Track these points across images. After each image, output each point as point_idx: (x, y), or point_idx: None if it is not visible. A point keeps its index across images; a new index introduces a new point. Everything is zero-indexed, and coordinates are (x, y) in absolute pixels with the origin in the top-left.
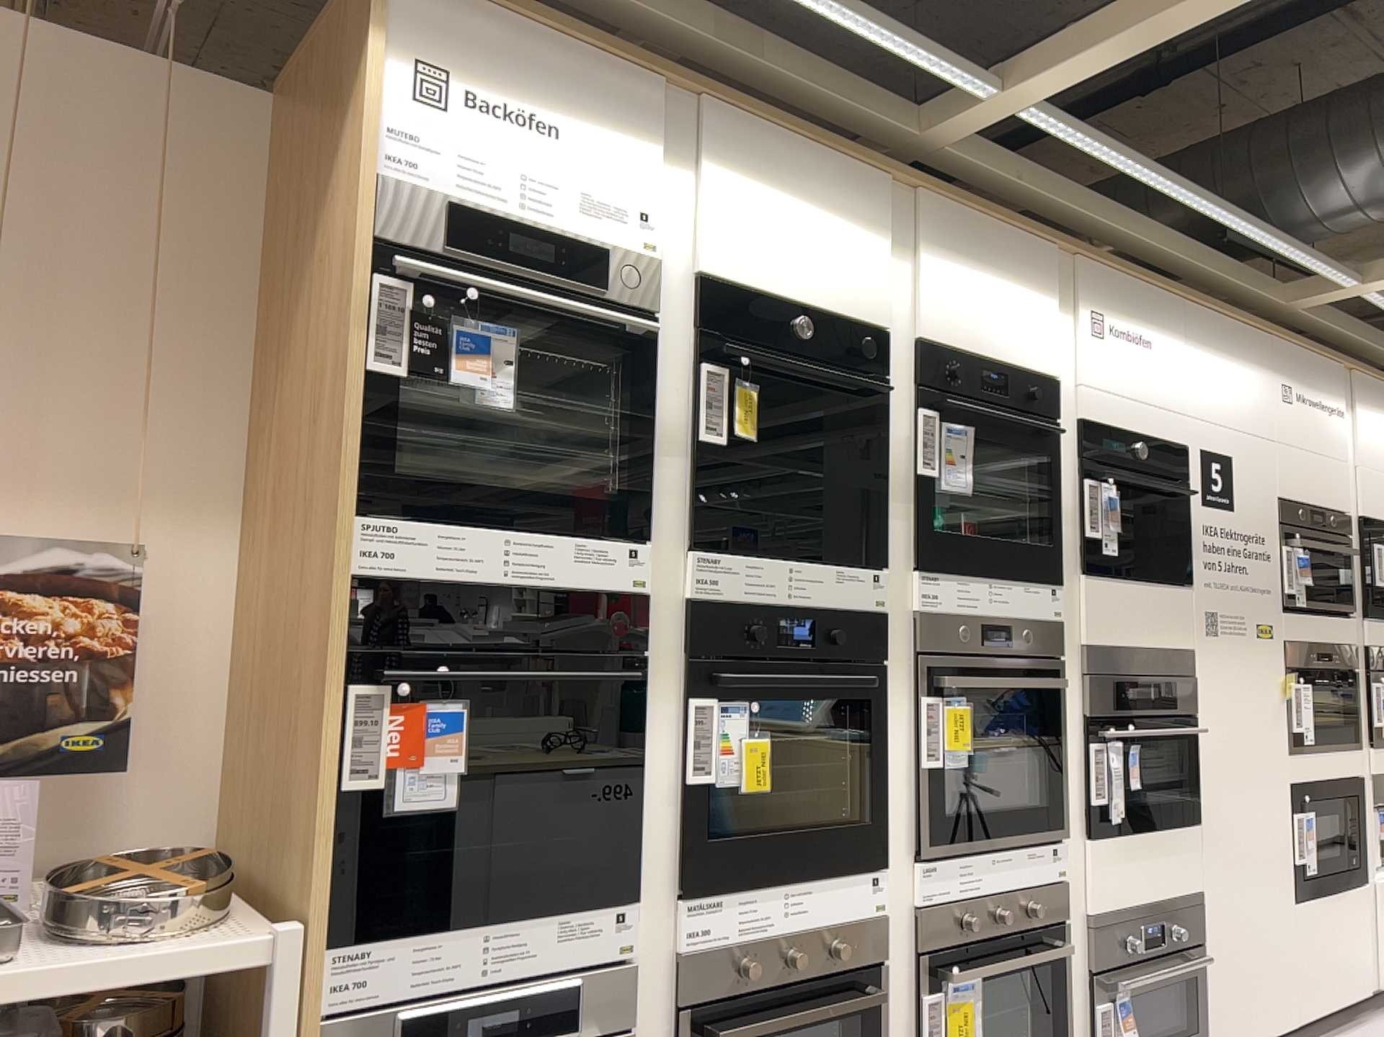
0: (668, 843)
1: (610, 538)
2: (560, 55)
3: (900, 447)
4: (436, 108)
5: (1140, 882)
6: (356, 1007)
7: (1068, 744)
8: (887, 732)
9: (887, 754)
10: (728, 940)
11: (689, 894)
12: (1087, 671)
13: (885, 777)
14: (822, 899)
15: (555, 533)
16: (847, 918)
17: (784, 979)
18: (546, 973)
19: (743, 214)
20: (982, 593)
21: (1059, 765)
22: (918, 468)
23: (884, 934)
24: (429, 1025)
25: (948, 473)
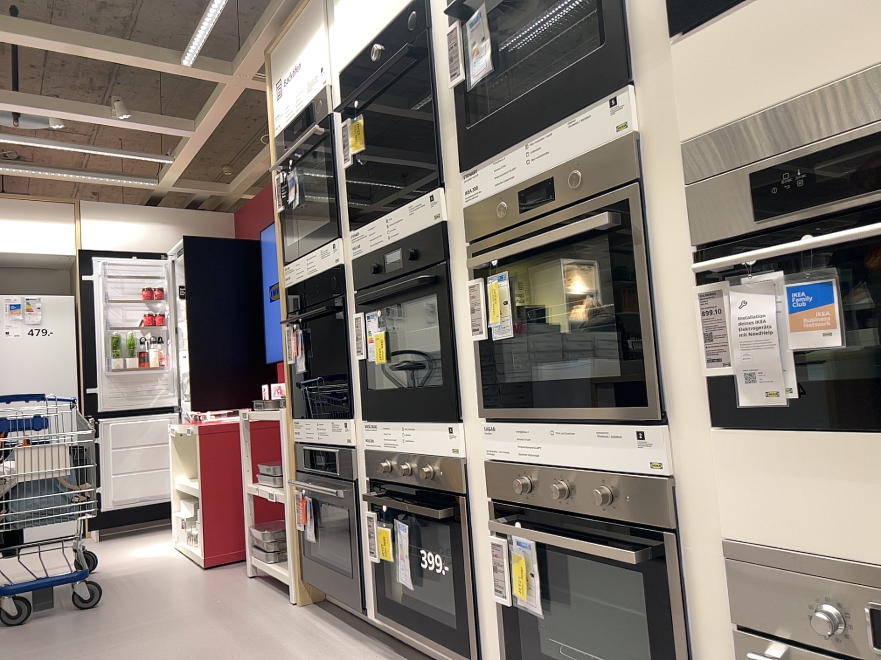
0: (361, 392)
1: (332, 240)
2: (296, 29)
3: (445, 75)
4: (279, 97)
5: (873, 527)
6: (298, 441)
7: (673, 294)
8: (458, 315)
9: (459, 333)
10: (379, 449)
11: (365, 420)
12: (685, 182)
13: (449, 351)
14: (420, 436)
15: (315, 247)
16: (436, 454)
17: (406, 483)
18: (331, 445)
19: (347, 18)
20: (516, 159)
21: (639, 325)
22: (452, 84)
23: (459, 474)
24: (309, 455)
25: (474, 65)
